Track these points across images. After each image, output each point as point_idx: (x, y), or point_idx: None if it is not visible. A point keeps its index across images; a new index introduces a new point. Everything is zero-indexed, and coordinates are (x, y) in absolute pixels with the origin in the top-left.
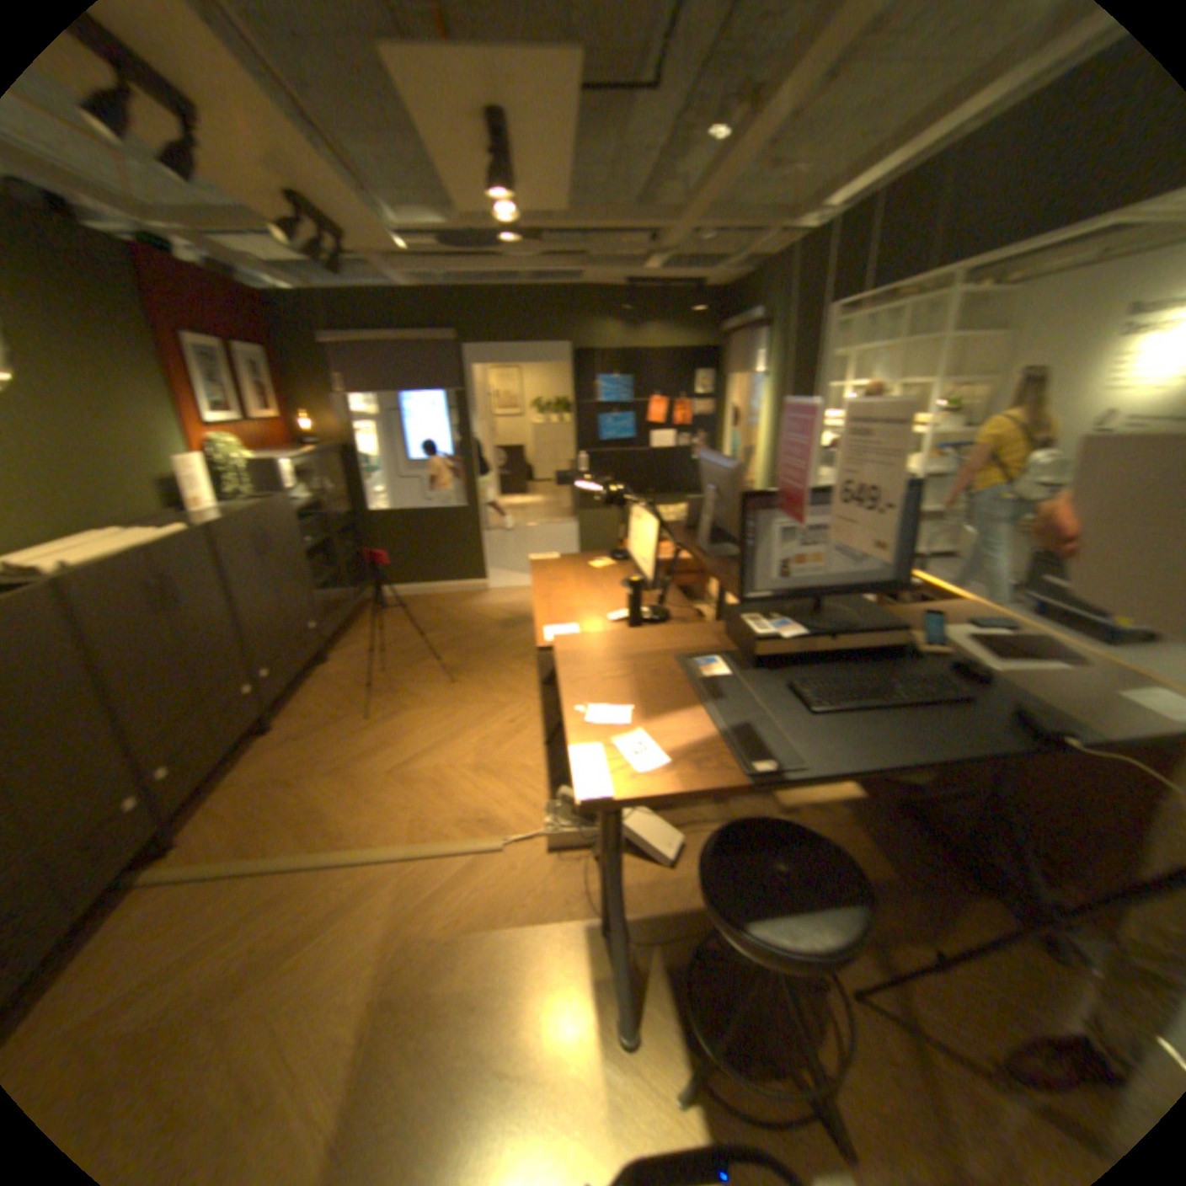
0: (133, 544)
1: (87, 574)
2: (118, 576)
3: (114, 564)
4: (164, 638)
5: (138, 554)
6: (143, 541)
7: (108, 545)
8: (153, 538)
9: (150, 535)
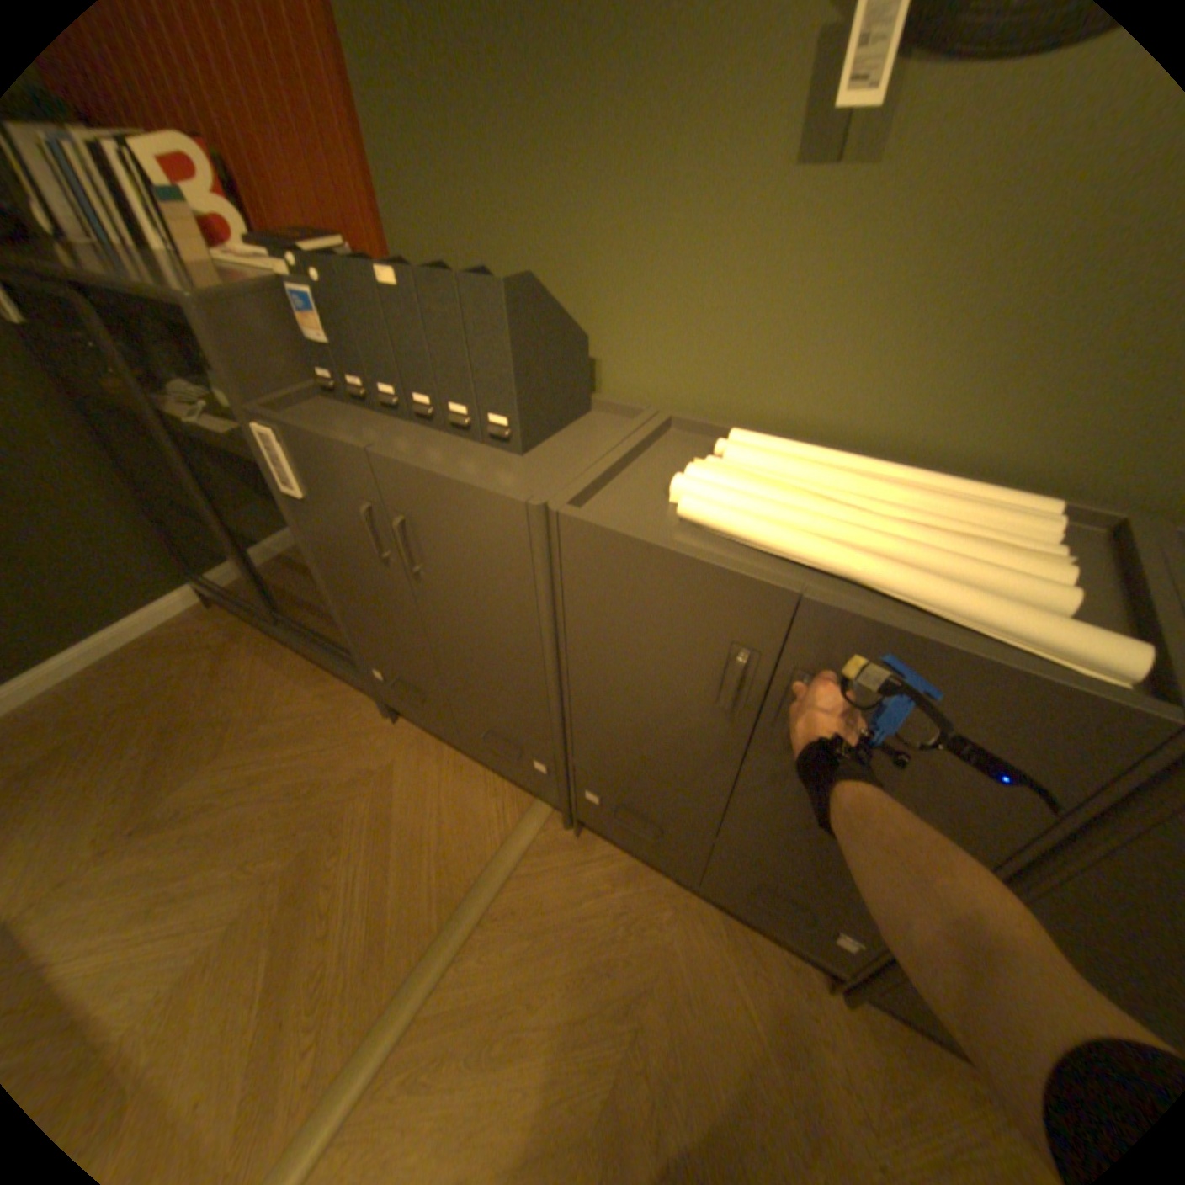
0: (844, 565)
1: (591, 533)
2: (658, 582)
3: (661, 557)
4: (695, 728)
5: (744, 585)
6: (883, 579)
7: (833, 527)
8: (926, 593)
9: (933, 582)
